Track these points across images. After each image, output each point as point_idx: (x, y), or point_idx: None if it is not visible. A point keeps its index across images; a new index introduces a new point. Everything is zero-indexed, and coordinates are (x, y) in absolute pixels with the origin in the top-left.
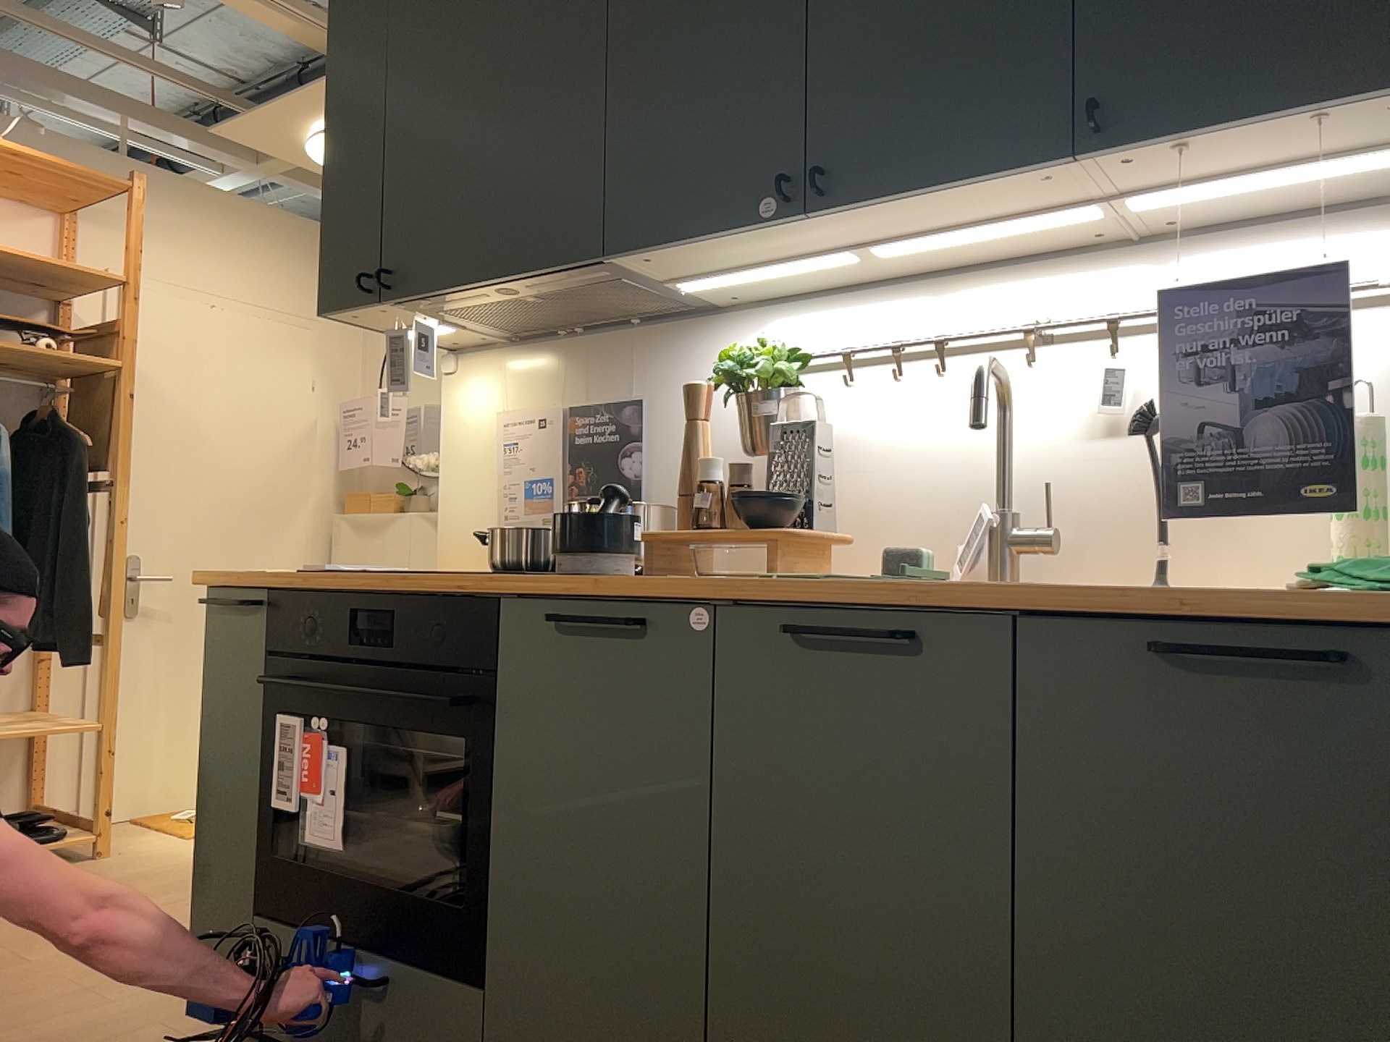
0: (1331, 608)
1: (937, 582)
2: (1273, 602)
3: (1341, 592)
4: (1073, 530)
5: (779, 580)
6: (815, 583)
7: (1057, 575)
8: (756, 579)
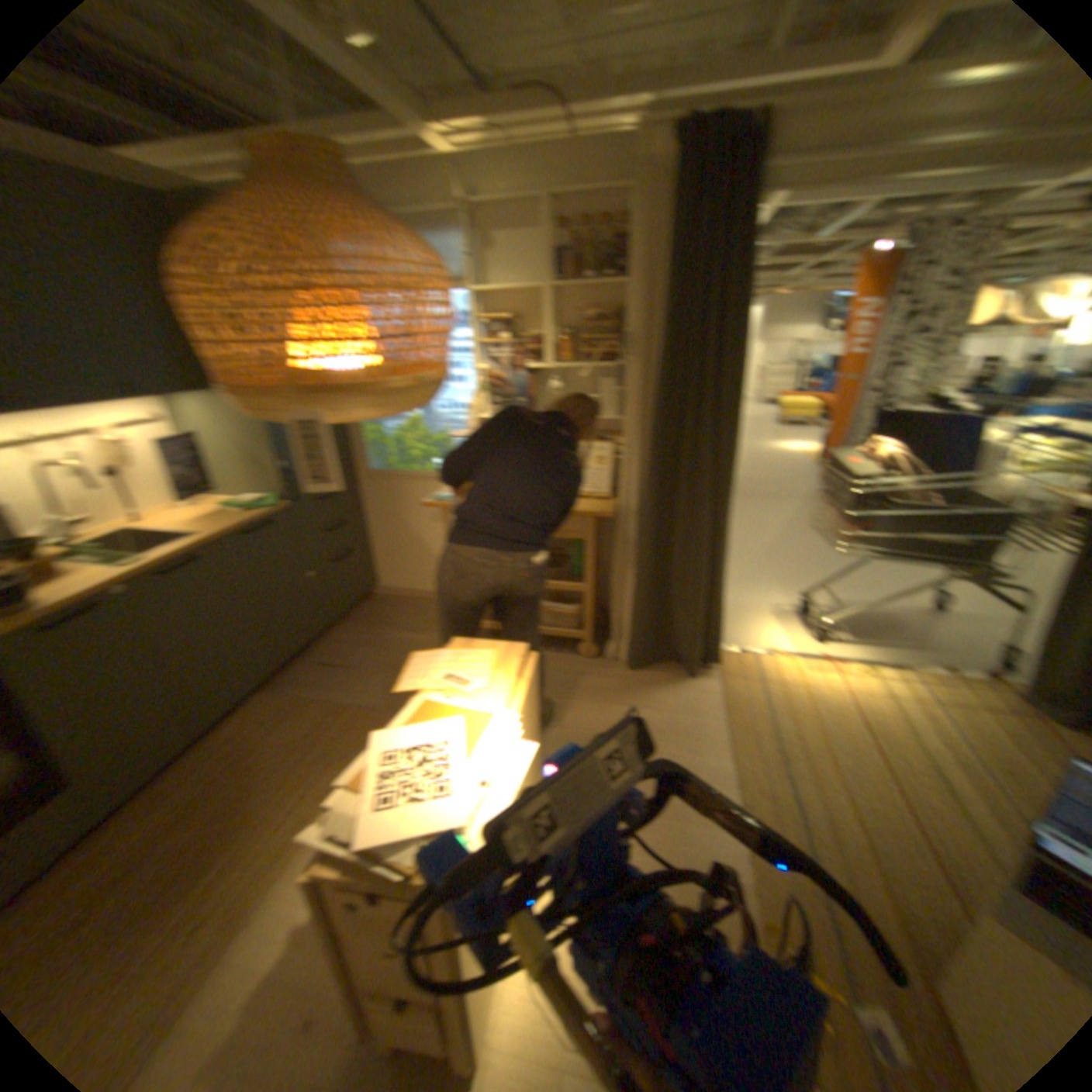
0: (265, 516)
1: (186, 544)
2: (256, 518)
3: (257, 512)
4: (81, 515)
5: (140, 565)
6: (155, 560)
7: (81, 532)
8: (123, 570)
